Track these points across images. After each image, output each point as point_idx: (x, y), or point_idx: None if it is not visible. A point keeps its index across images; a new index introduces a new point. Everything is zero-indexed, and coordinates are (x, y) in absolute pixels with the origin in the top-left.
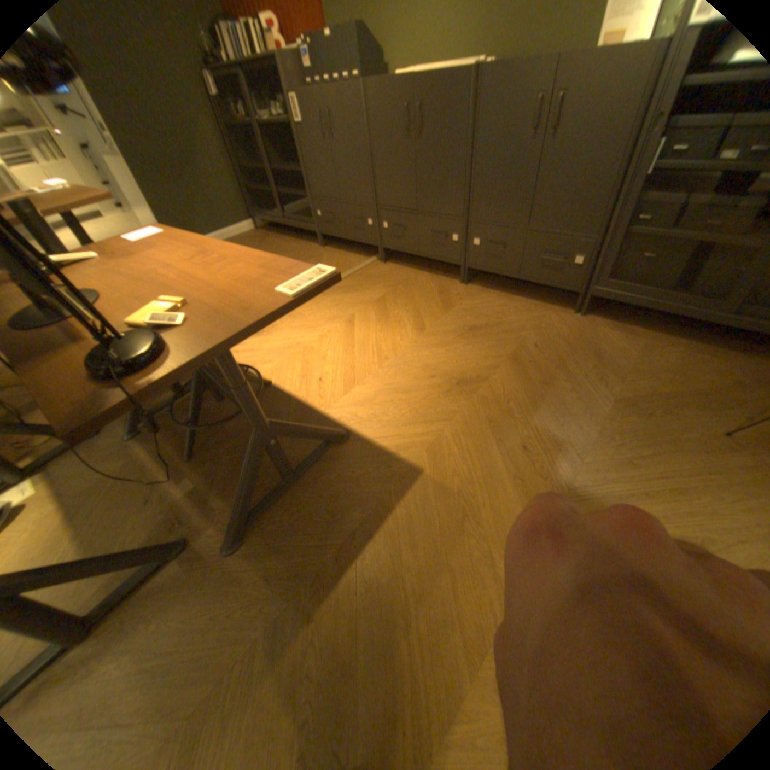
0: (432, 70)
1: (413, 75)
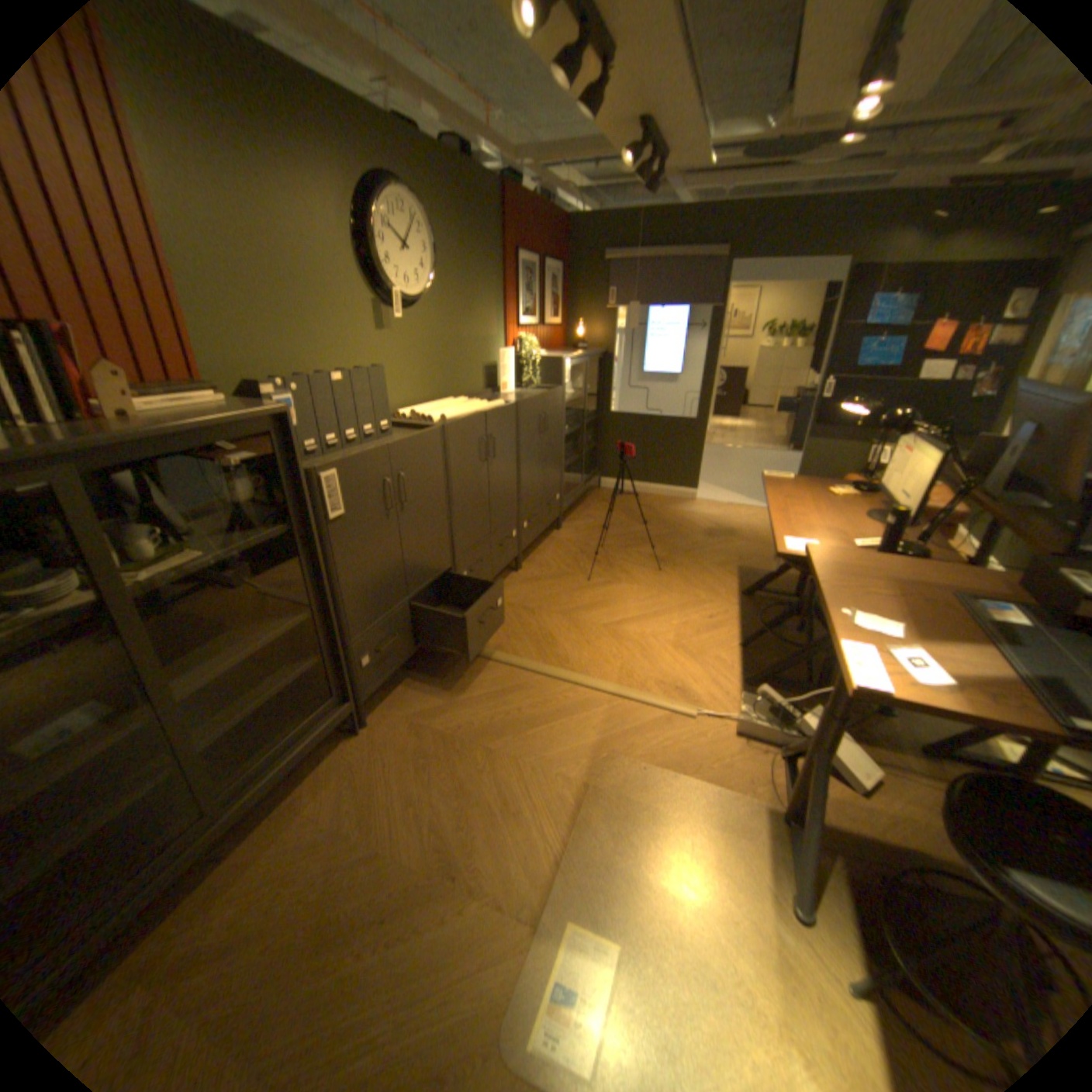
0: (497, 410)
1: (487, 416)
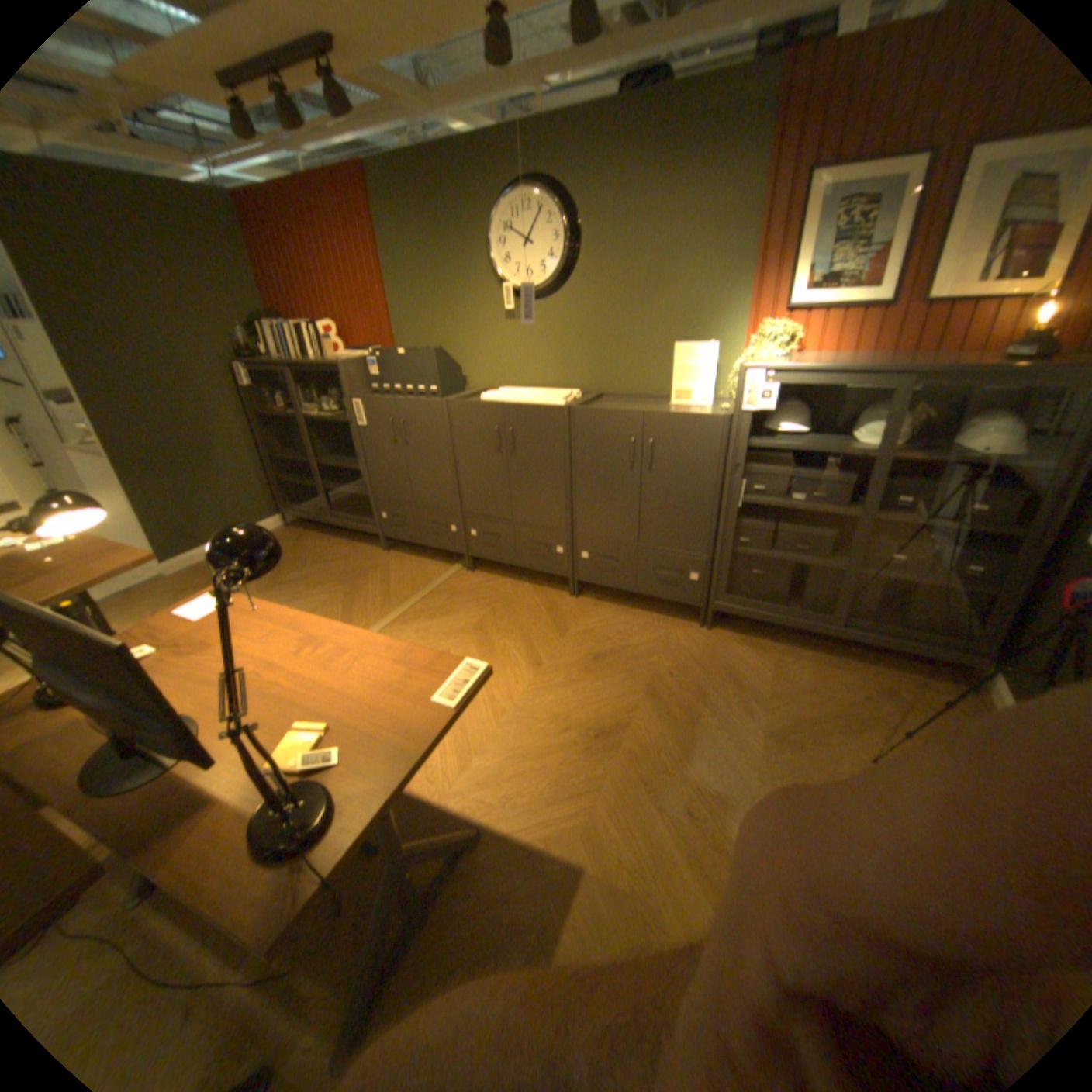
0: (525, 405)
1: (506, 407)
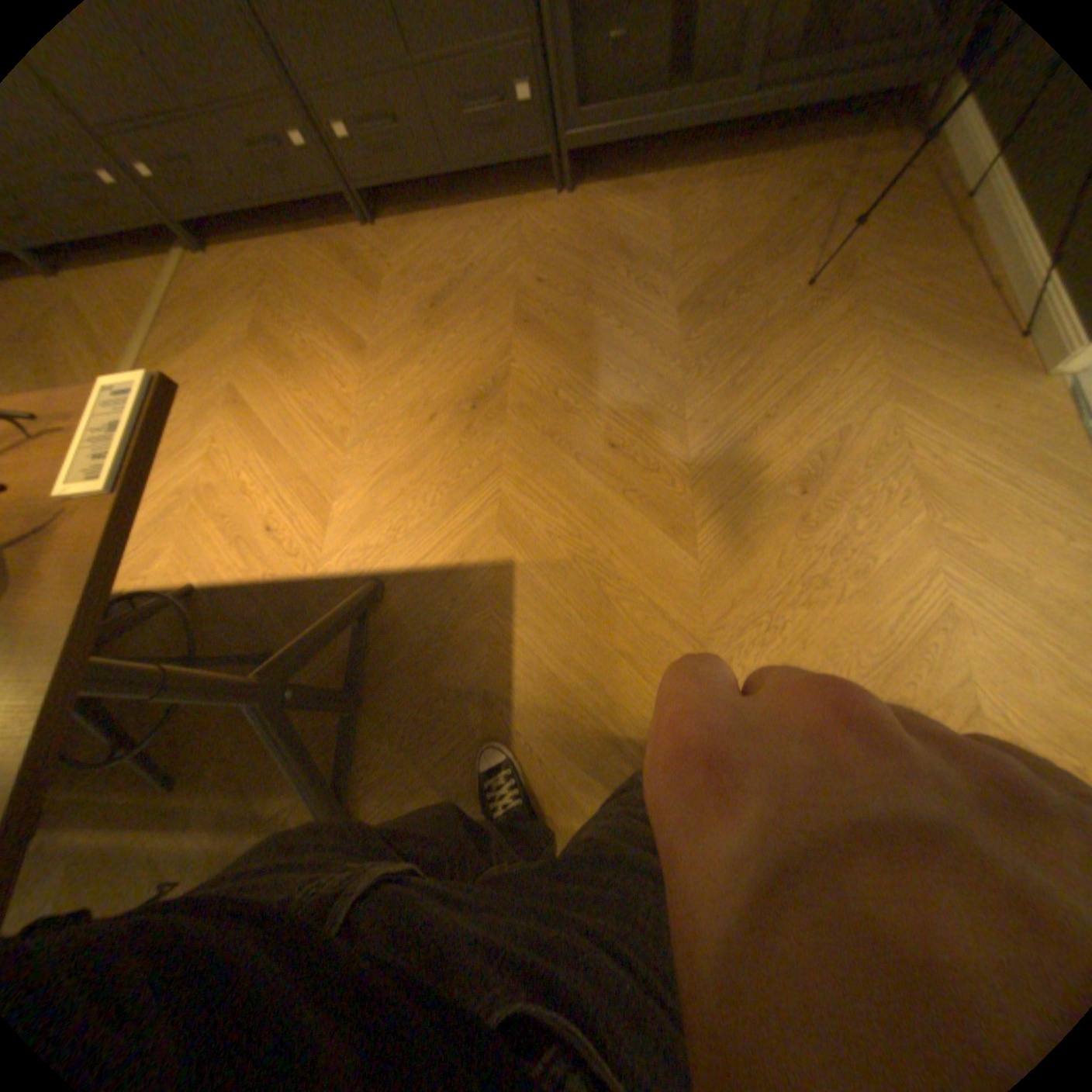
0: None
1: None
